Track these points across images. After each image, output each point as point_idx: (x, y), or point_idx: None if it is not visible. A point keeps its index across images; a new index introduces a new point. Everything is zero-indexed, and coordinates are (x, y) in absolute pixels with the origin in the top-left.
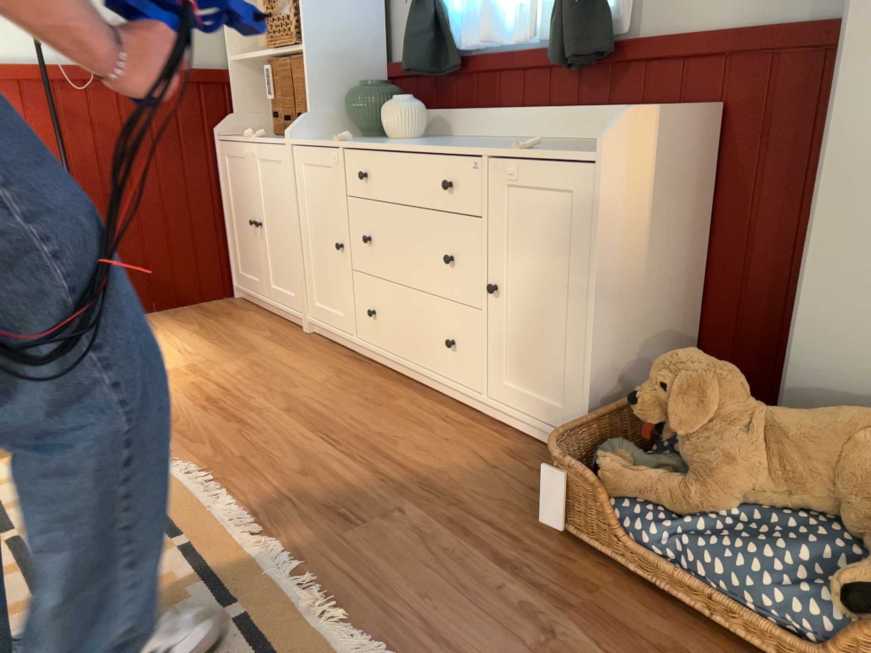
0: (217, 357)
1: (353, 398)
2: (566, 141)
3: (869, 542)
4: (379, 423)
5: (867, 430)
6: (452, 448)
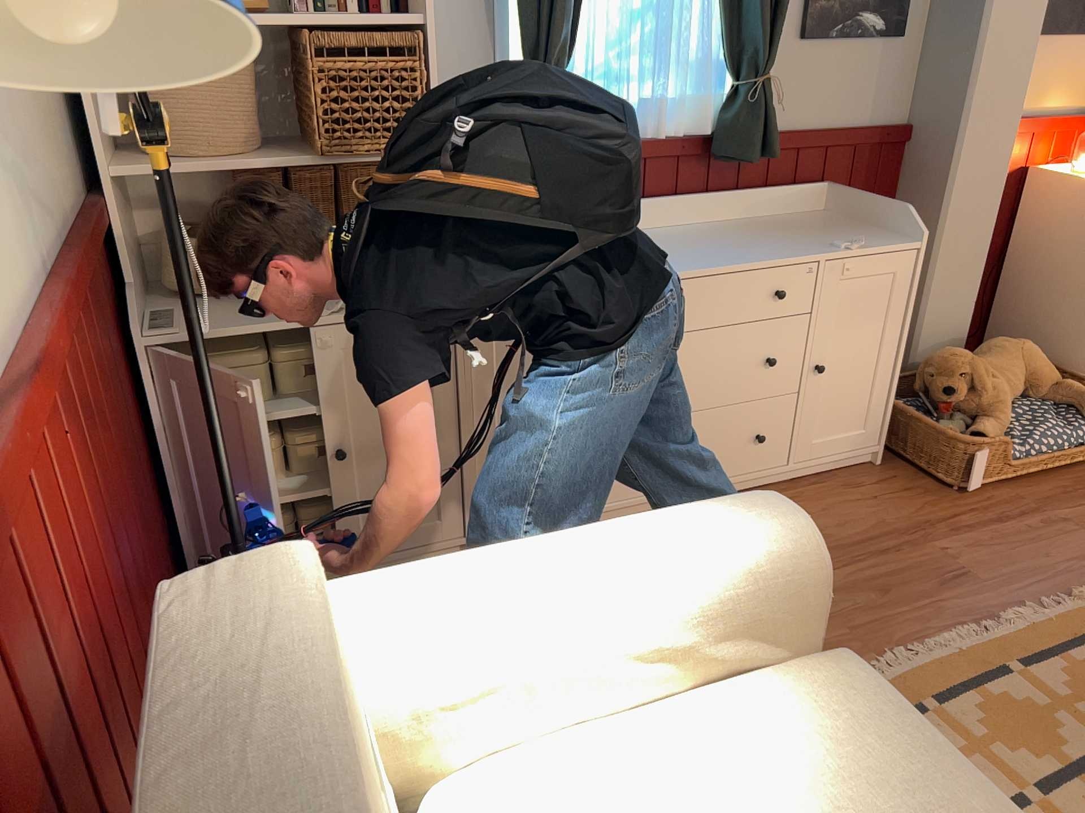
0: None
1: None
2: (729, 225)
3: (1049, 397)
4: None
5: (1022, 350)
6: (840, 509)
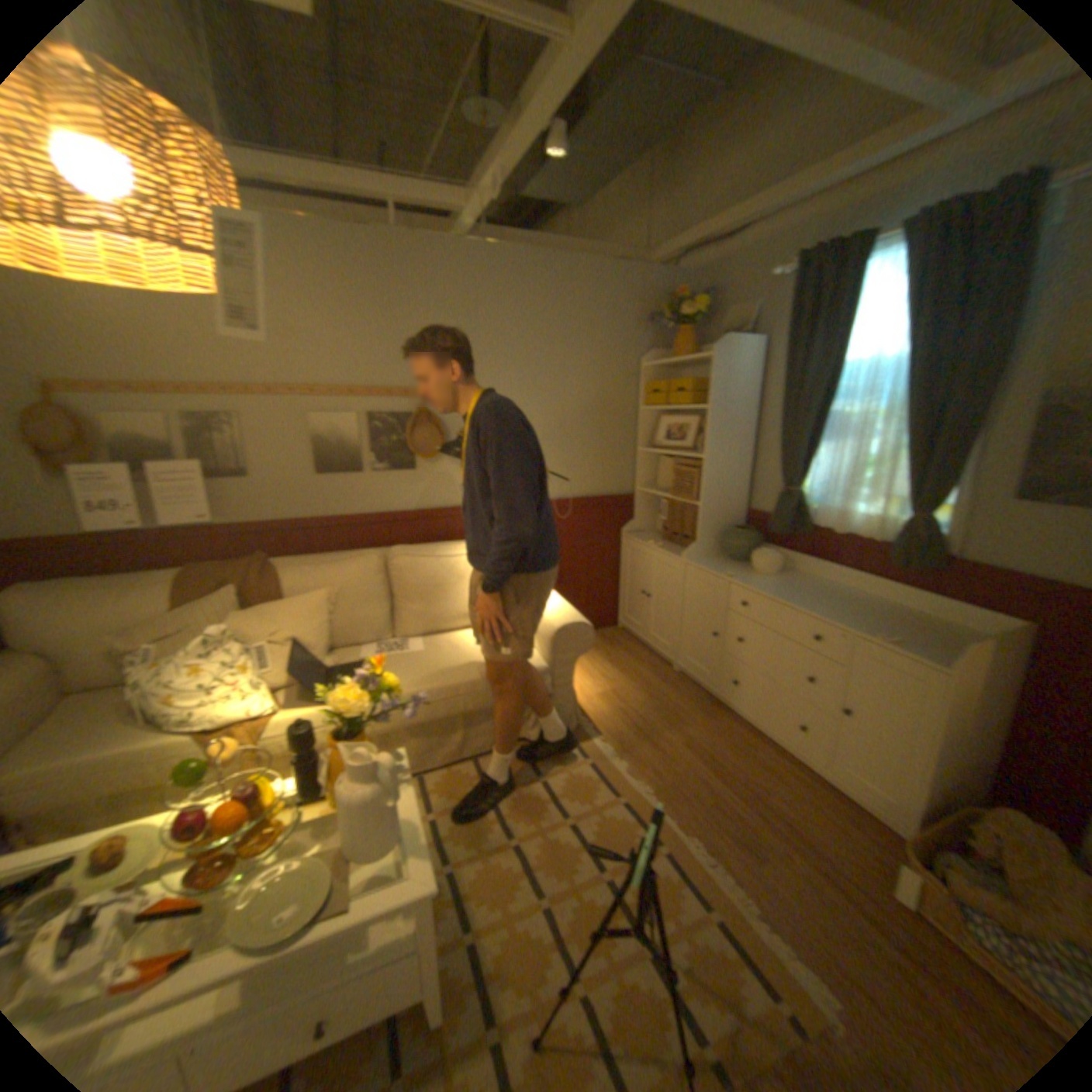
0: (626, 686)
1: (727, 743)
2: (899, 609)
3: None
4: (752, 773)
5: None
6: (810, 809)
